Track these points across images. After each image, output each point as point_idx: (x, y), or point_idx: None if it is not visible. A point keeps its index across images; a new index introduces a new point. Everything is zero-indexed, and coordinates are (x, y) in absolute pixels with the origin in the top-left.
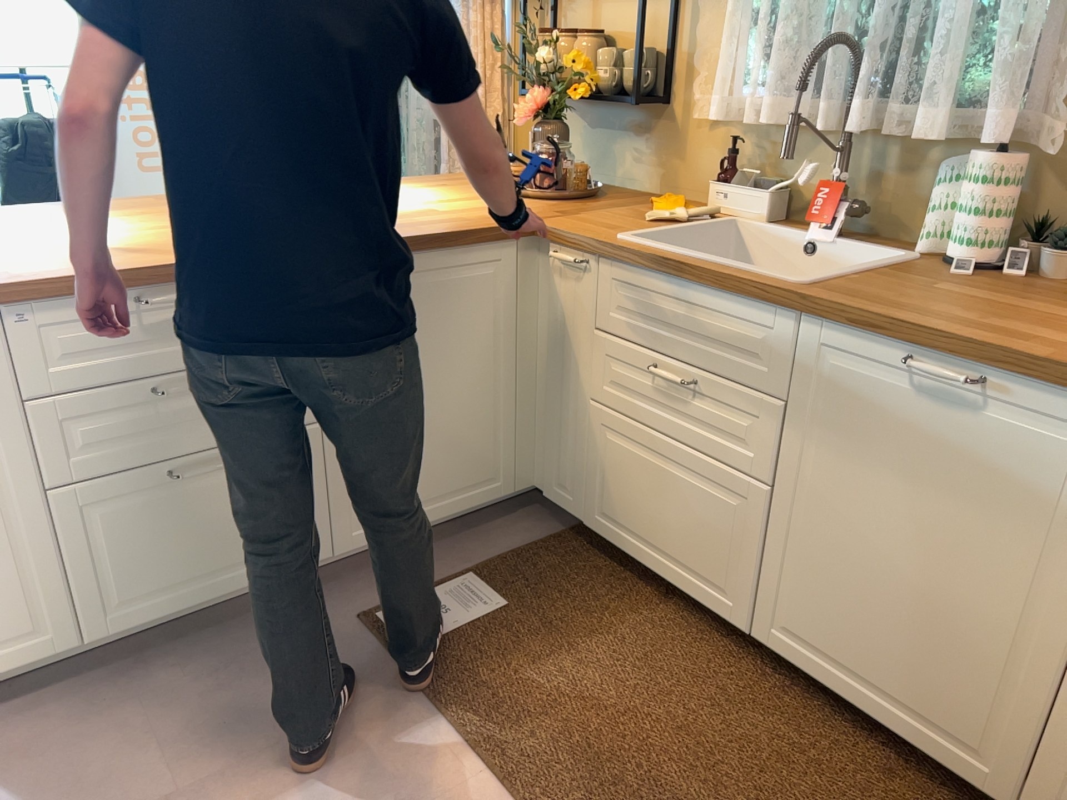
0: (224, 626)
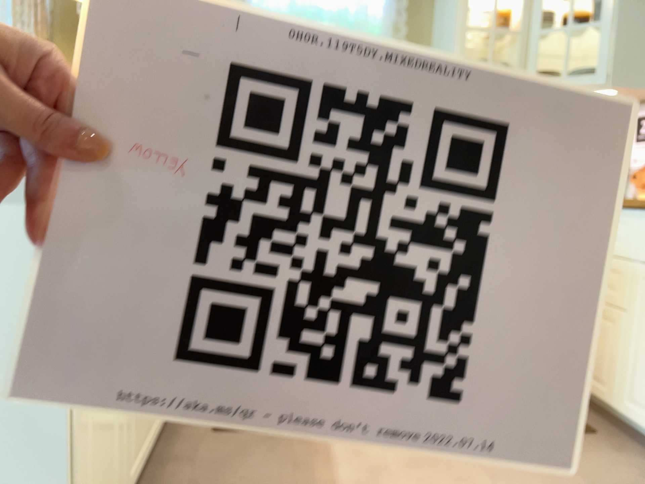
0: (143, 481)
